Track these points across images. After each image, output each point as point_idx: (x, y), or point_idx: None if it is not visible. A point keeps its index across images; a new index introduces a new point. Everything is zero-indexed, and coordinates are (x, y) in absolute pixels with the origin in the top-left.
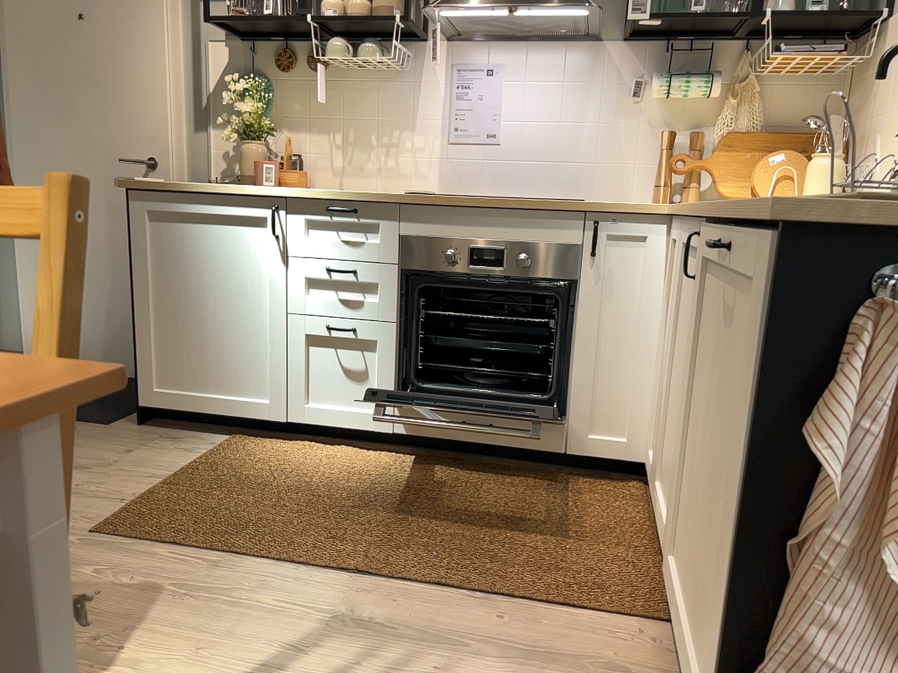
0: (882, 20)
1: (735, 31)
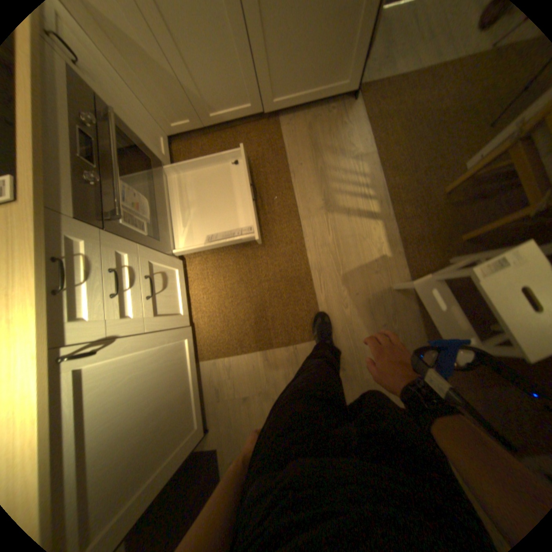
0: None
1: None
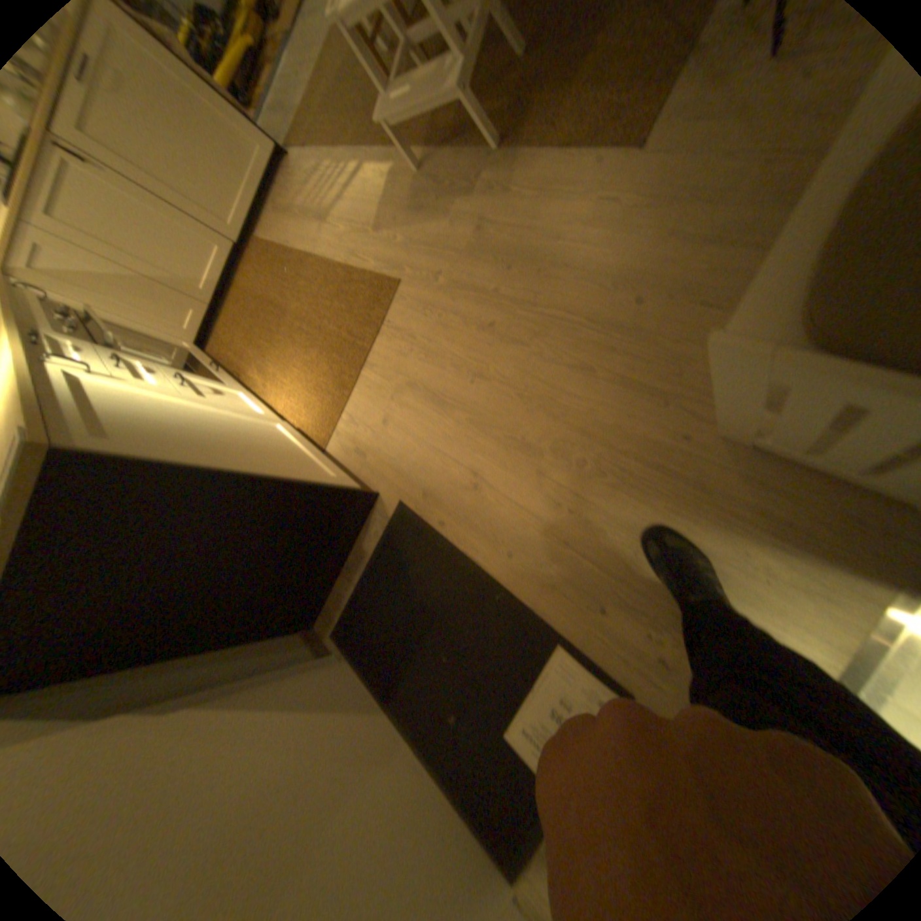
0: None
1: None
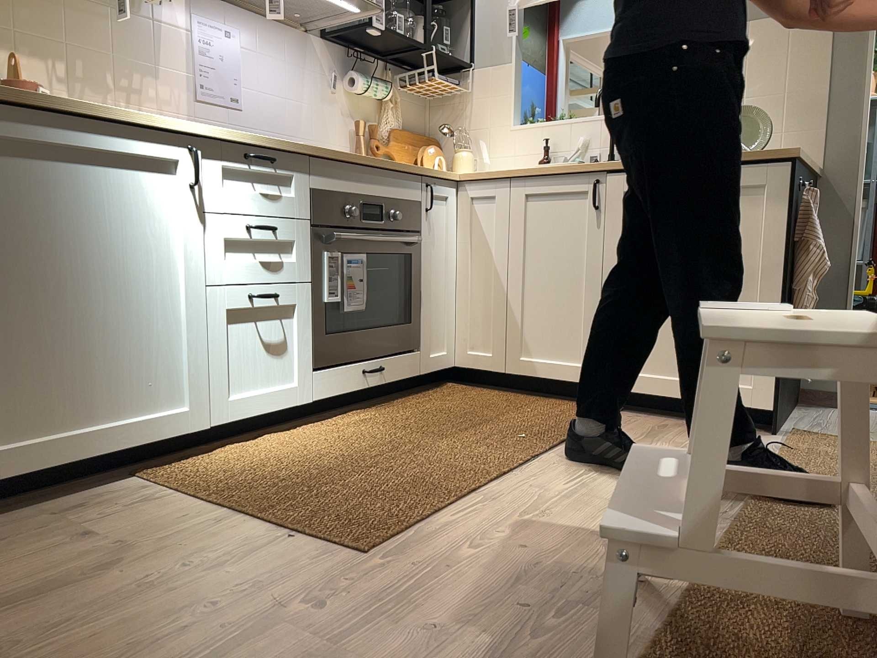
0: (466, 69)
1: (391, 54)
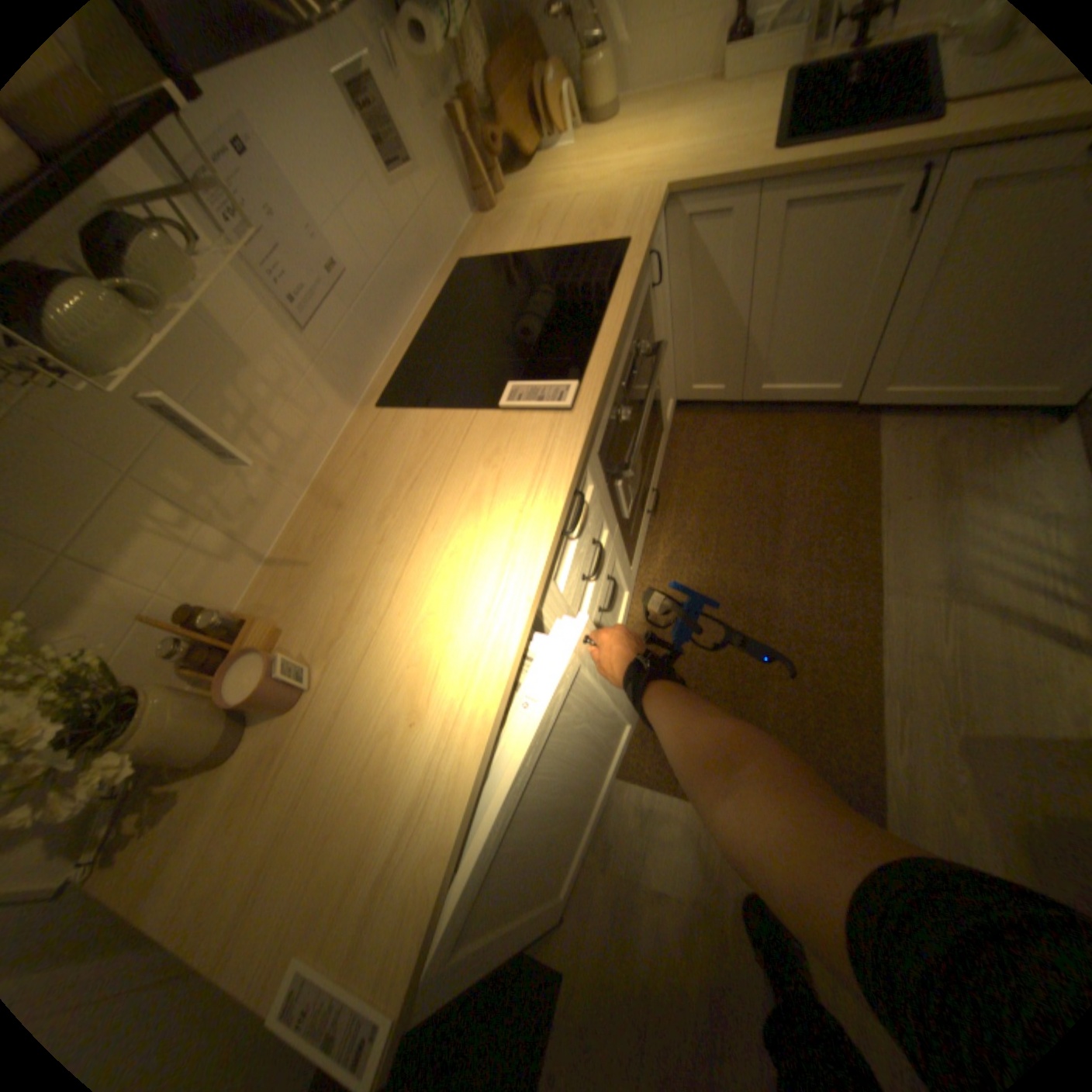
0: None
1: None
